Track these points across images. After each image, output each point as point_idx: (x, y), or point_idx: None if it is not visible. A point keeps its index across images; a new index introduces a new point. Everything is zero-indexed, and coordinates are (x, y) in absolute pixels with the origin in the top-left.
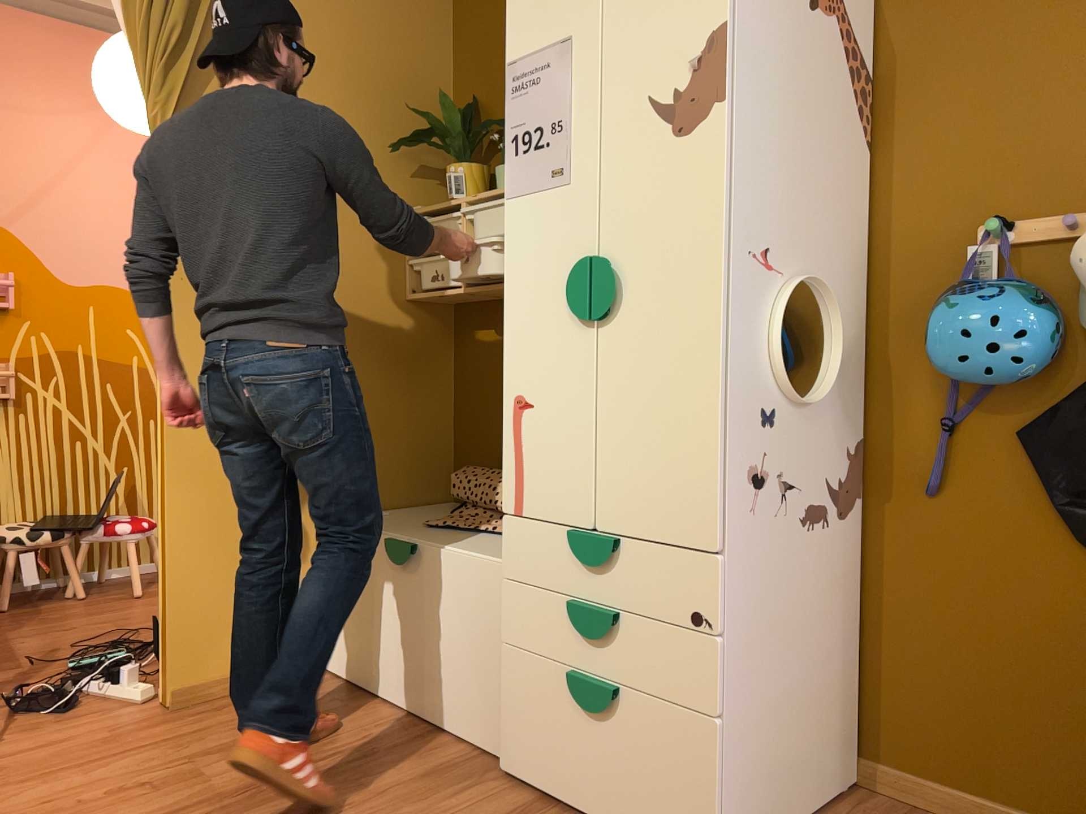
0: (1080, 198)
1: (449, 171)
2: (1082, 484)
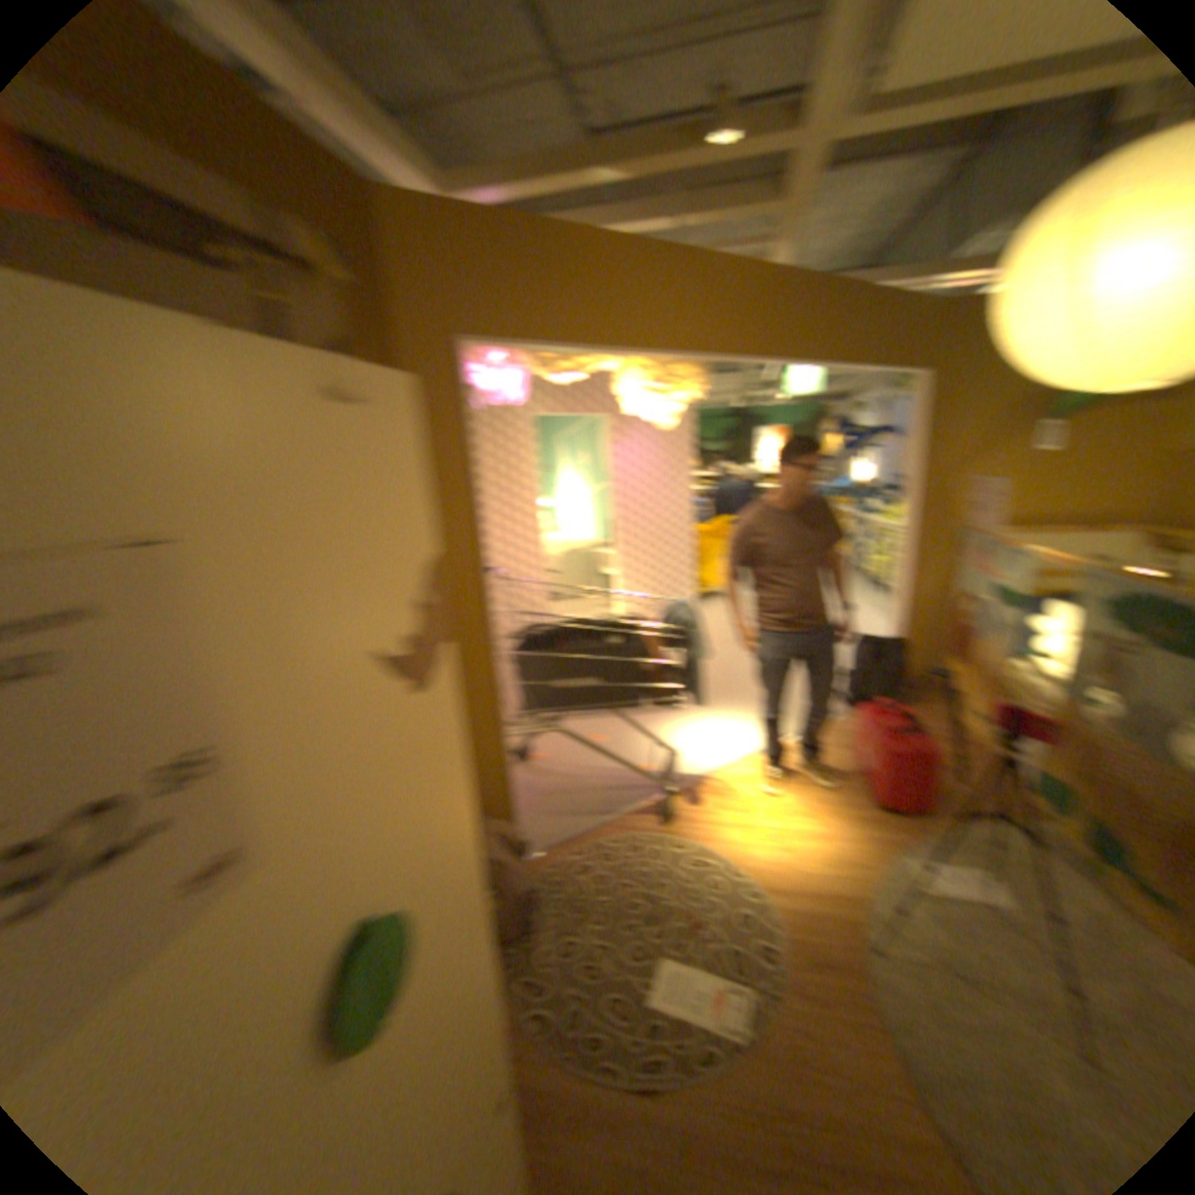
0: None
1: None
2: None
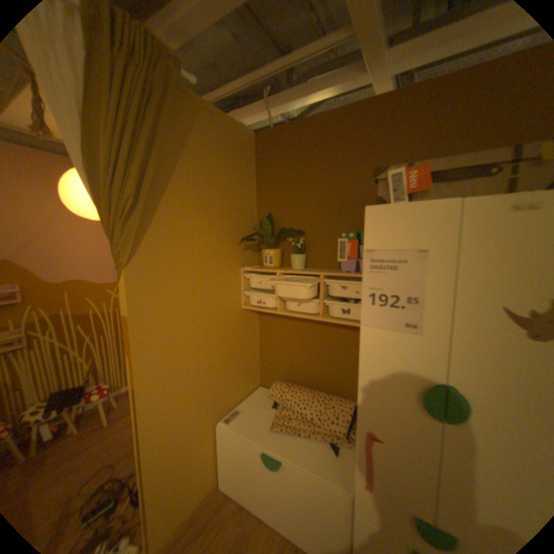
0: None
1: (264, 252)
2: None
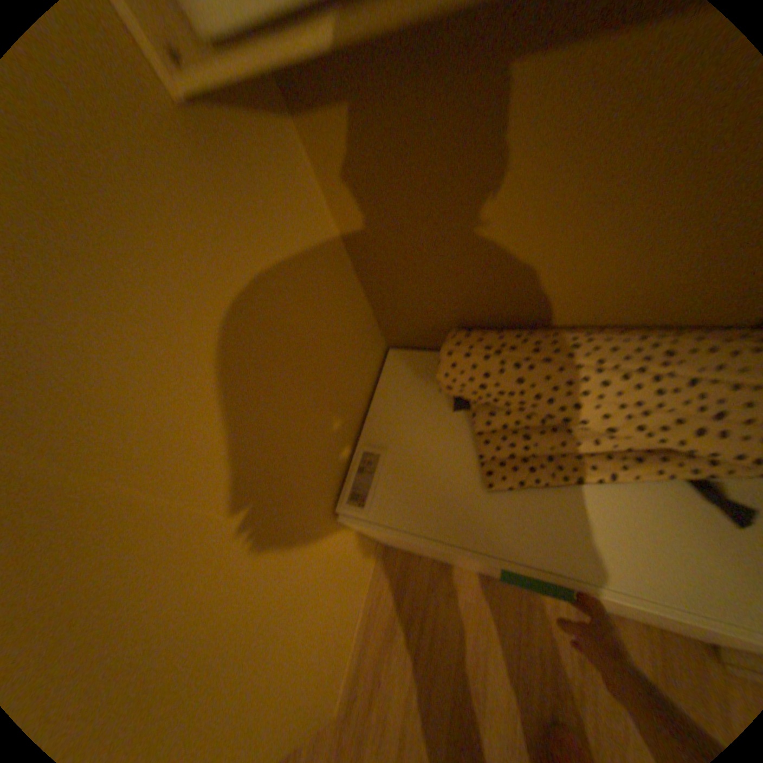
0: None
1: None
2: None
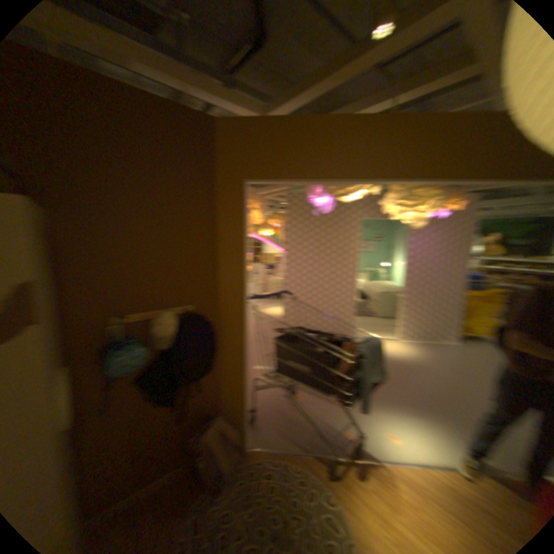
0: (140, 307)
1: None
2: (150, 392)
